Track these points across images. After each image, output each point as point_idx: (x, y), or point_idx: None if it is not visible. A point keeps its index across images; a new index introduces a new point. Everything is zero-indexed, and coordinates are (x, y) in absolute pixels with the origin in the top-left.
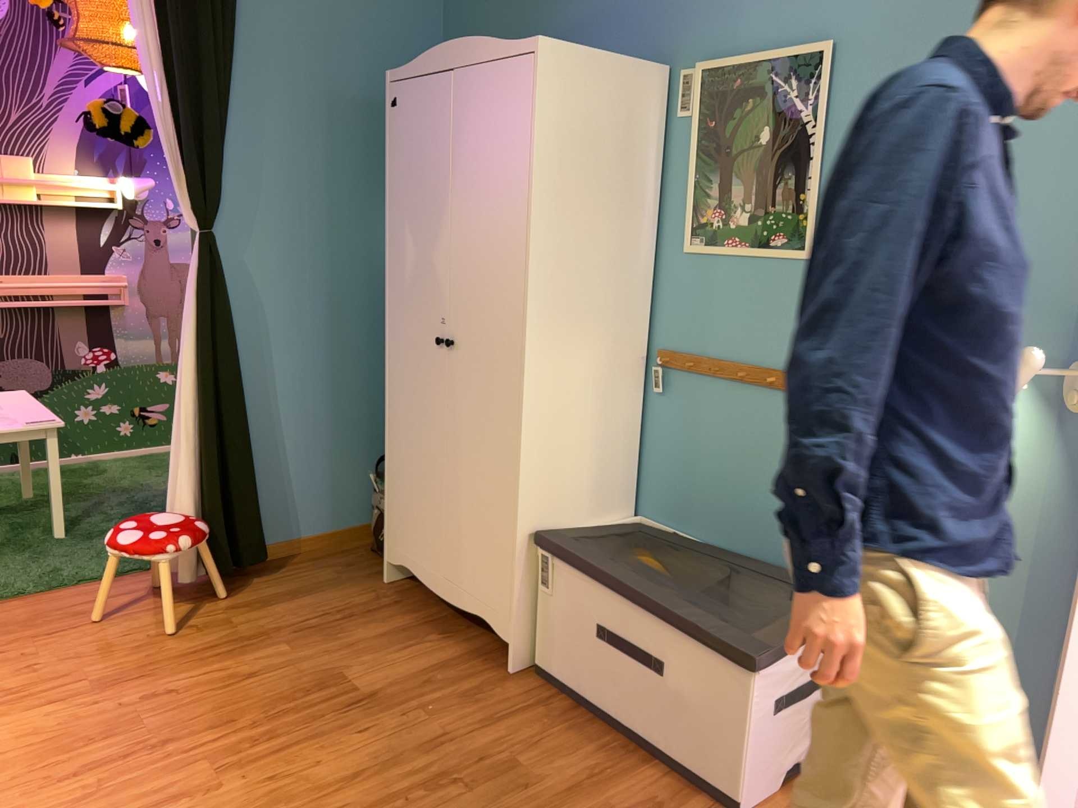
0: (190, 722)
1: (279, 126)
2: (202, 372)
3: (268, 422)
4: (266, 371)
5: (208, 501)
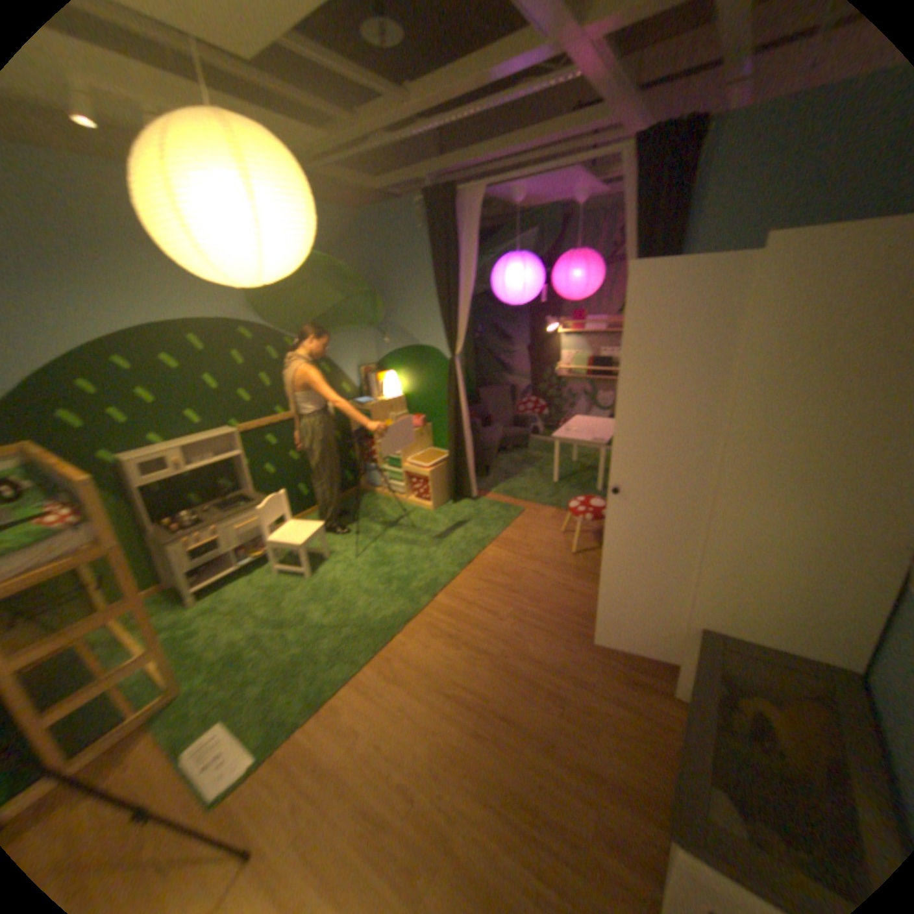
0: (530, 592)
1: None
2: None
3: None
4: None
5: None
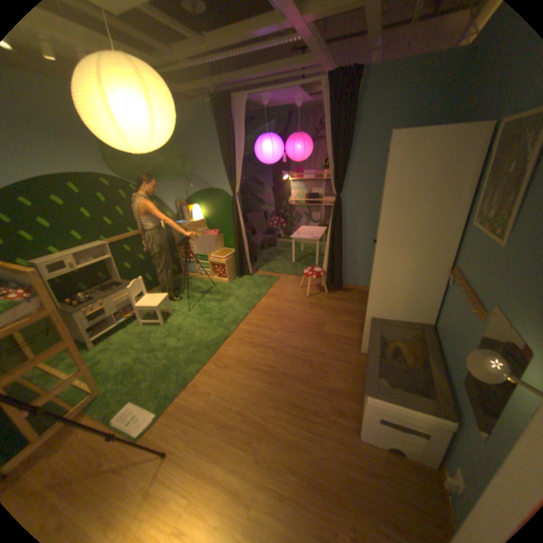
0: (288, 317)
1: (369, 159)
2: (329, 235)
3: (353, 251)
4: (355, 237)
5: (326, 269)
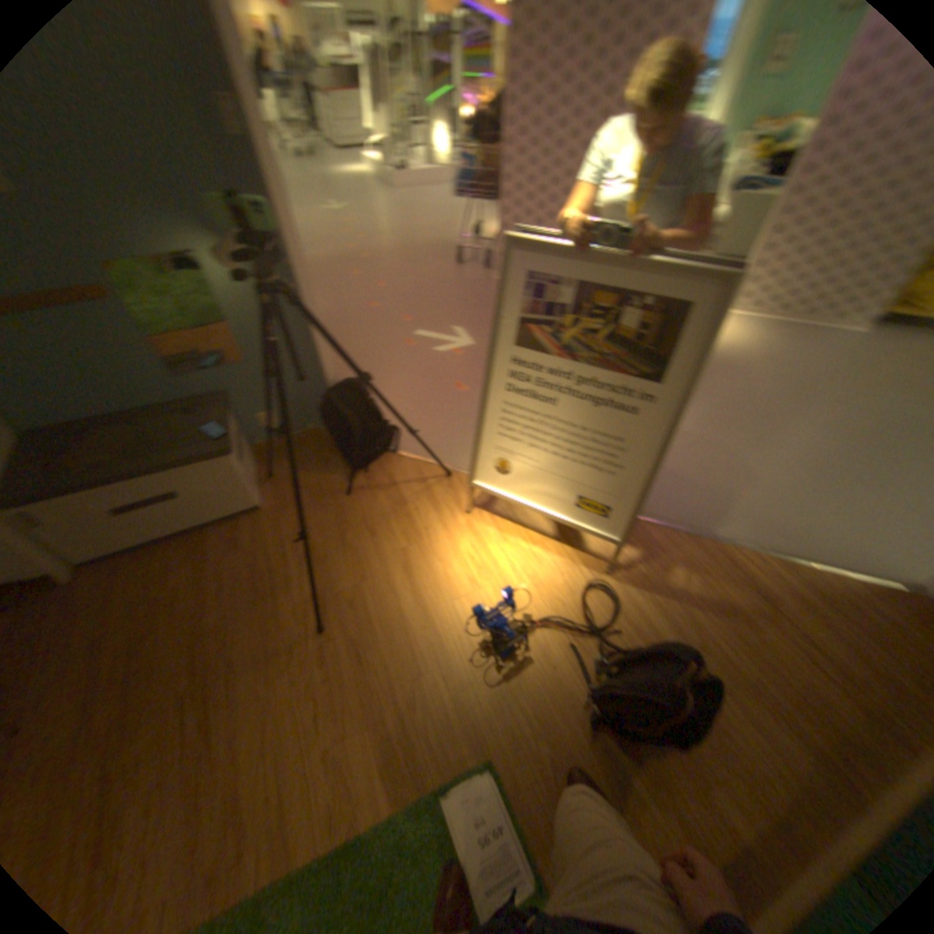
0: None
1: None
2: None
3: None
4: None
5: None
